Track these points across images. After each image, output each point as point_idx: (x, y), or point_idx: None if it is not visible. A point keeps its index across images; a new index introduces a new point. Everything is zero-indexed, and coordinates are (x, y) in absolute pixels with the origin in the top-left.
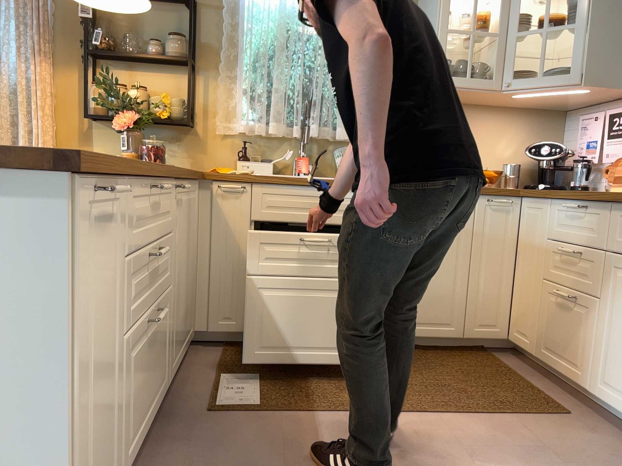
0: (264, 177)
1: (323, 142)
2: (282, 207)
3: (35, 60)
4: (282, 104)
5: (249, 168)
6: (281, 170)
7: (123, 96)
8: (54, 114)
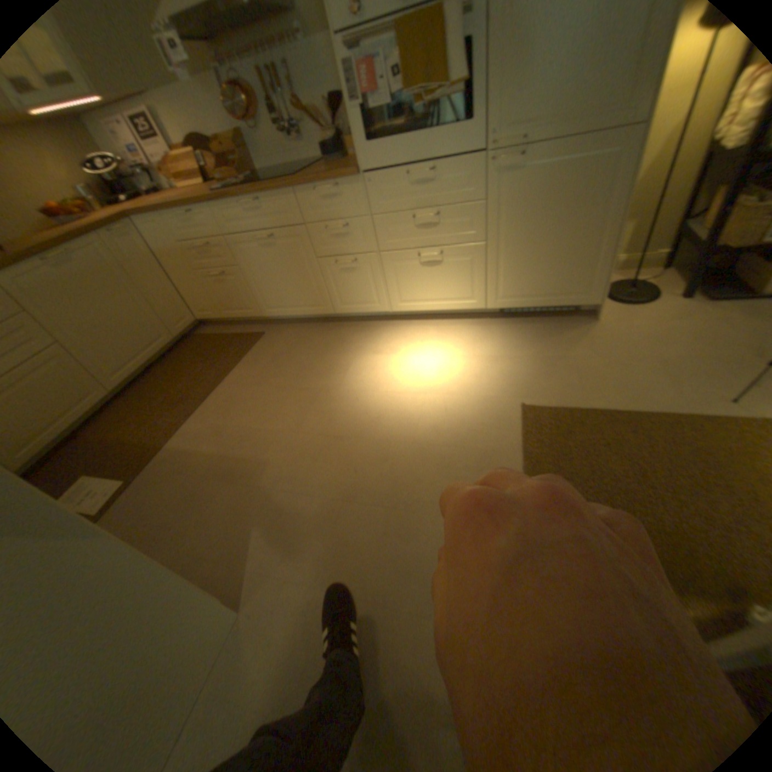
0: None
1: None
2: None
3: None
4: None
5: None
6: None
7: None
8: None
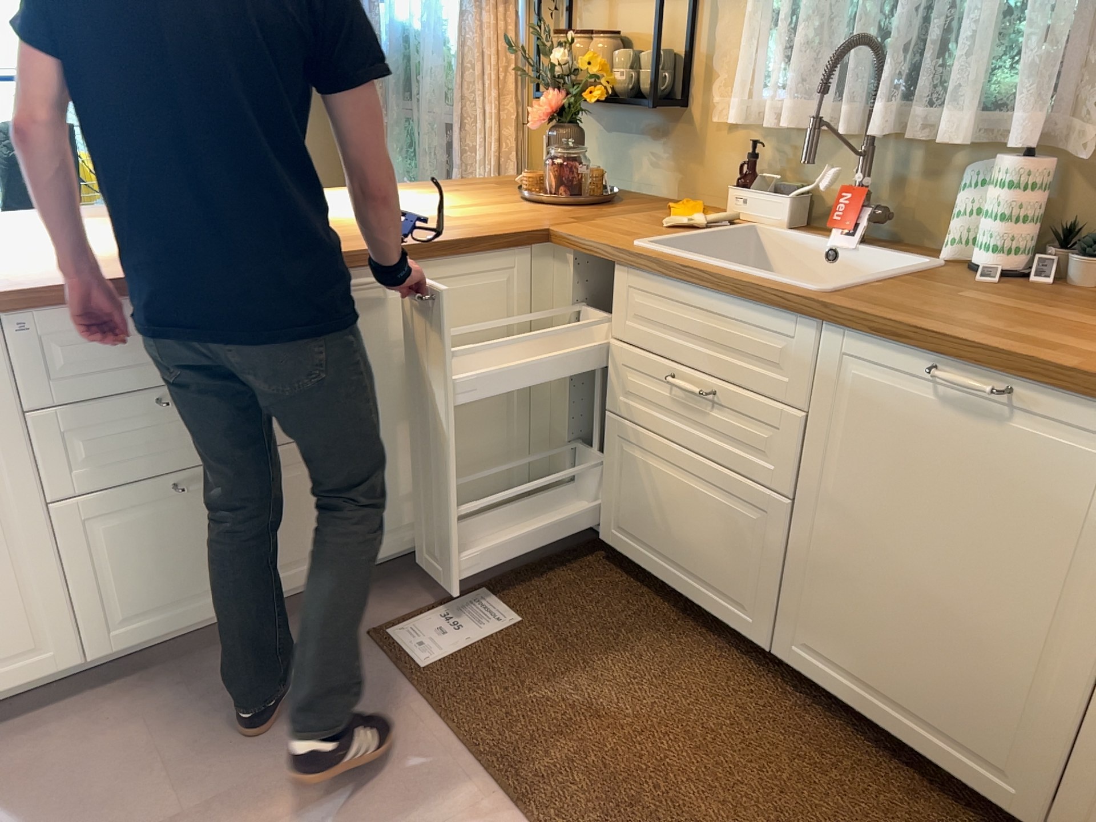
0: (629, 255)
1: (937, 149)
2: (658, 323)
3: (489, 5)
4: (825, 51)
5: (743, 207)
6: (828, 214)
7: (551, 62)
8: (513, 92)
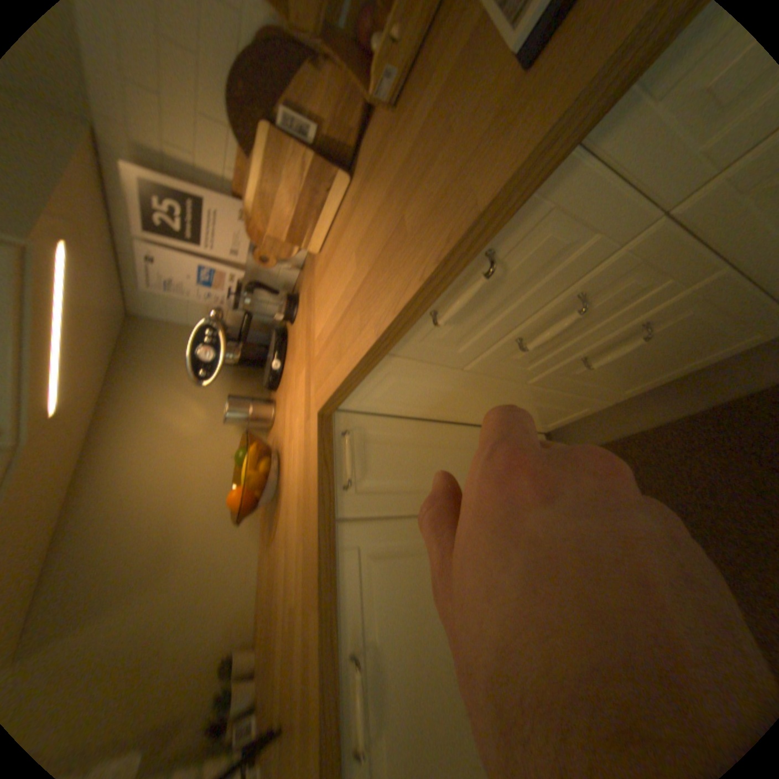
0: None
1: None
2: None
3: None
4: None
5: None
6: None
7: None
8: None
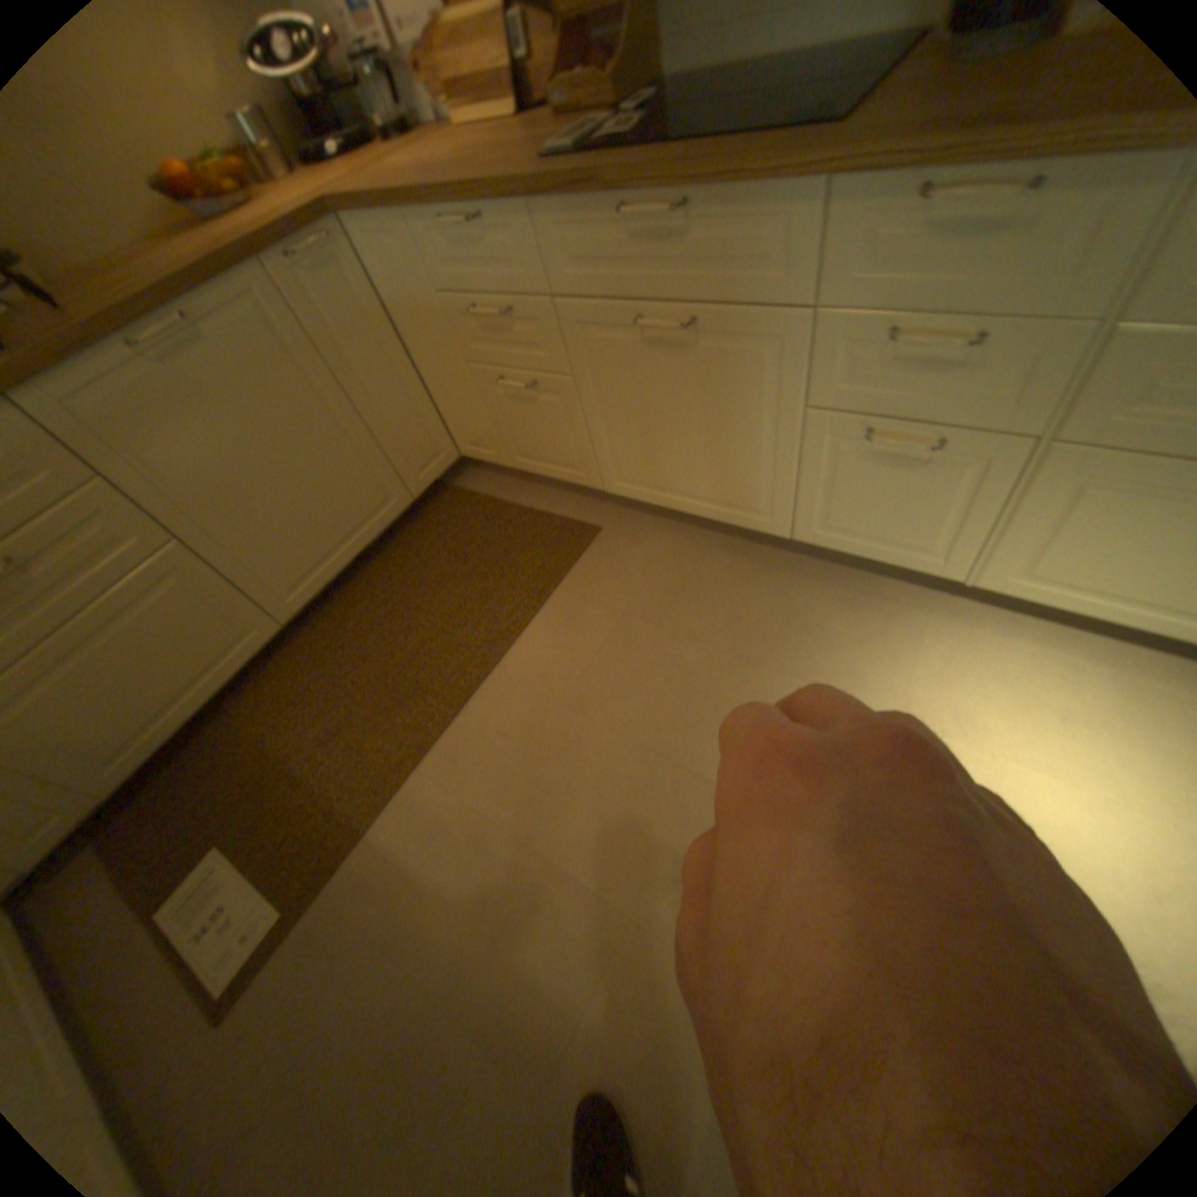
0: None
1: None
2: None
3: None
4: None
5: None
6: None
7: None
8: None
